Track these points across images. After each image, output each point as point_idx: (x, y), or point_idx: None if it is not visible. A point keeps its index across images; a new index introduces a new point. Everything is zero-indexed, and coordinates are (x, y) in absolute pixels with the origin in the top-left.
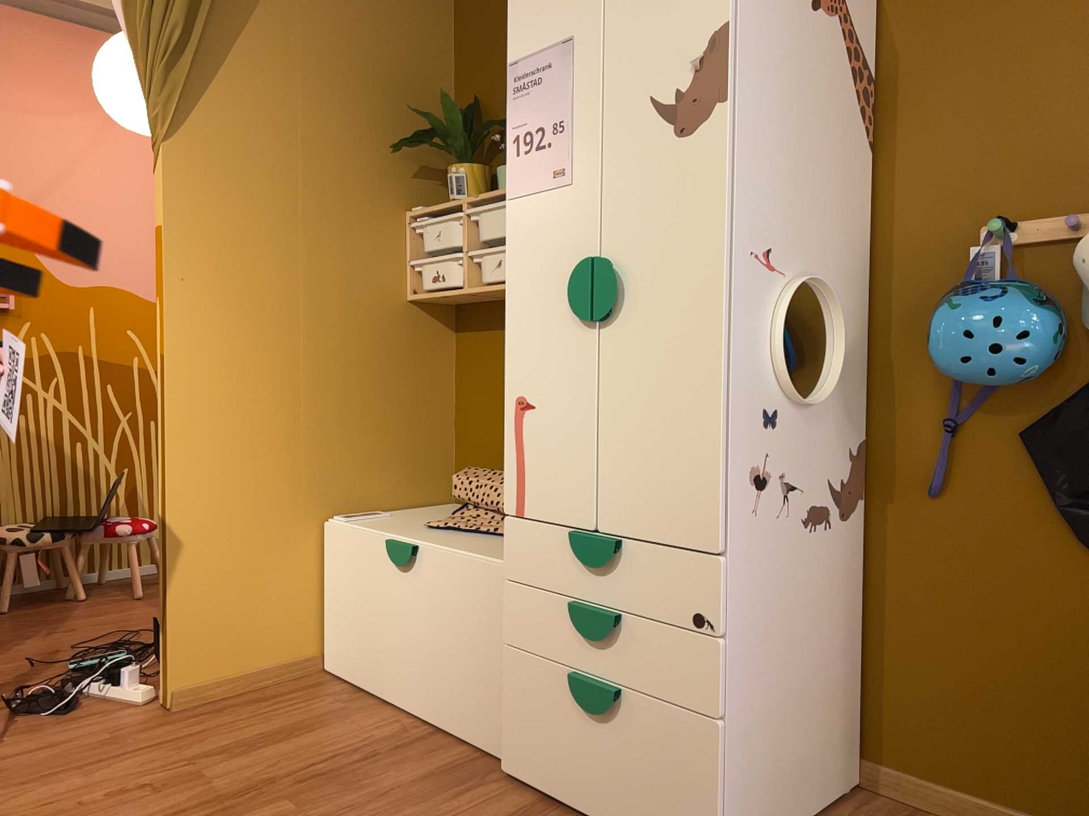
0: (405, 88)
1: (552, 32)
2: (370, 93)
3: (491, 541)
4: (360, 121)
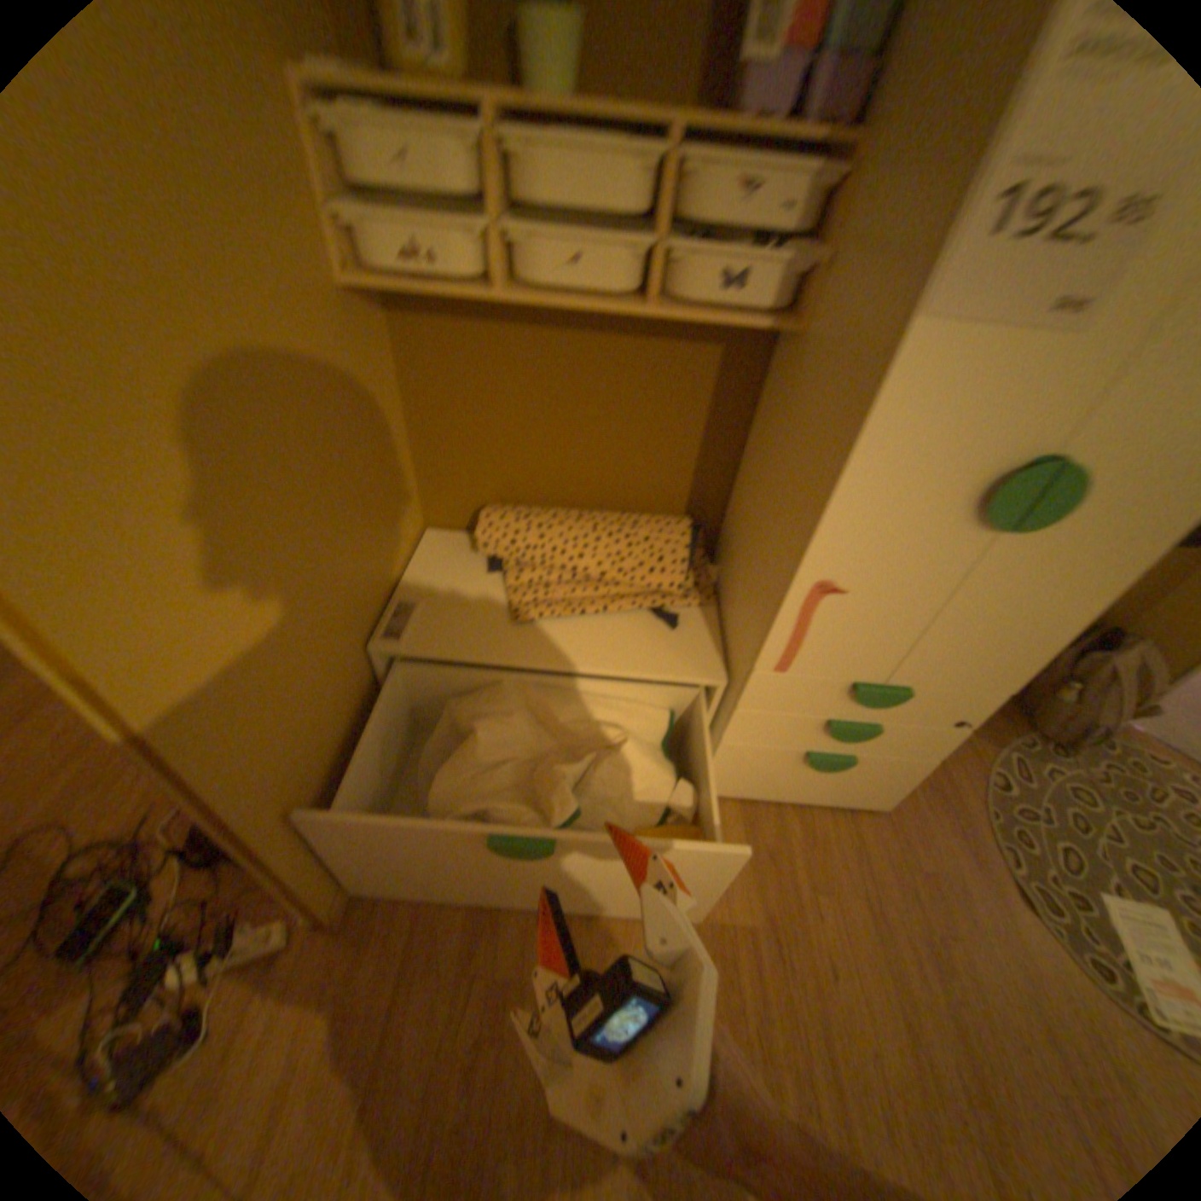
0: None
1: None
2: None
3: (620, 627)
4: None
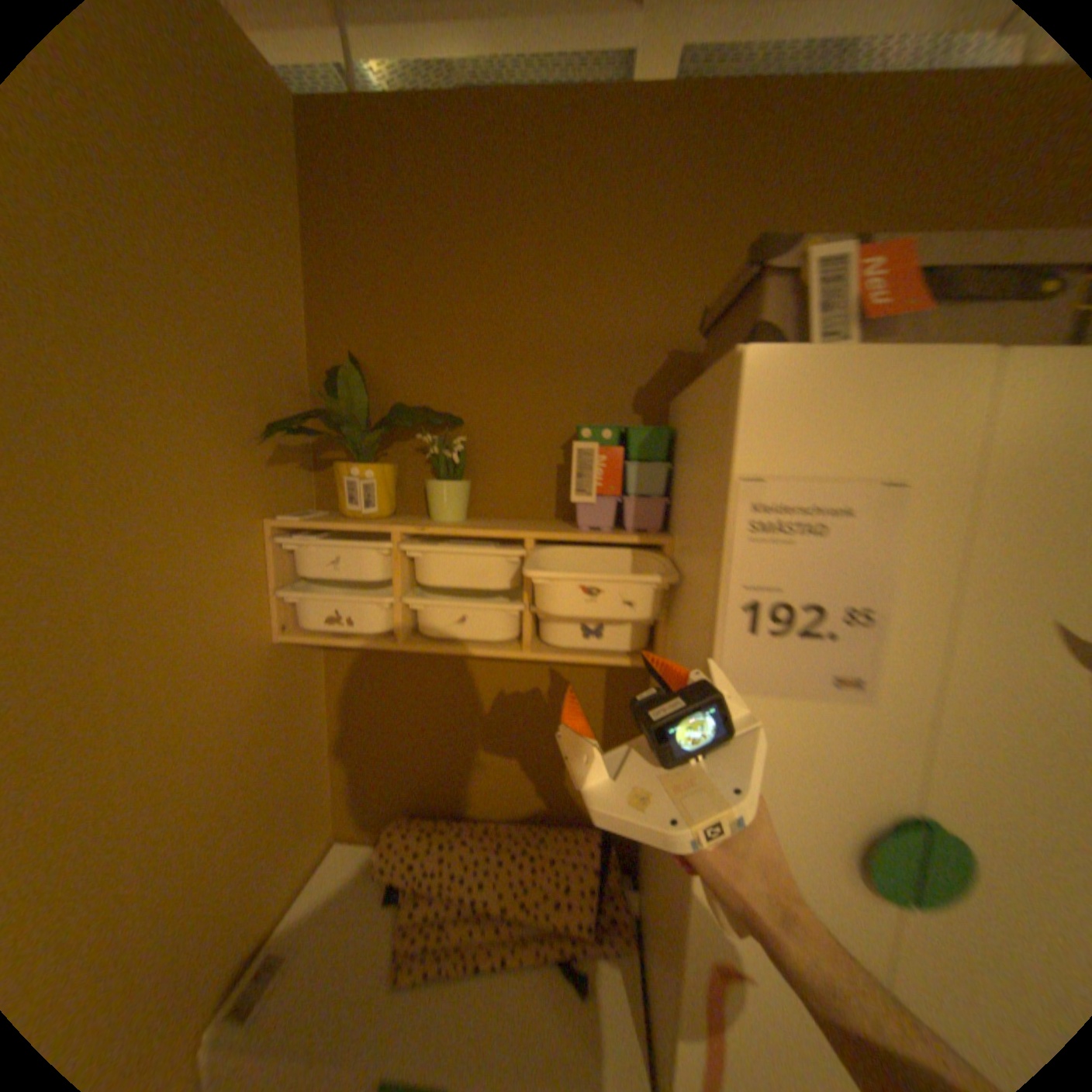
0: (249, 325)
1: (861, 452)
2: (198, 332)
3: (519, 997)
4: (187, 384)
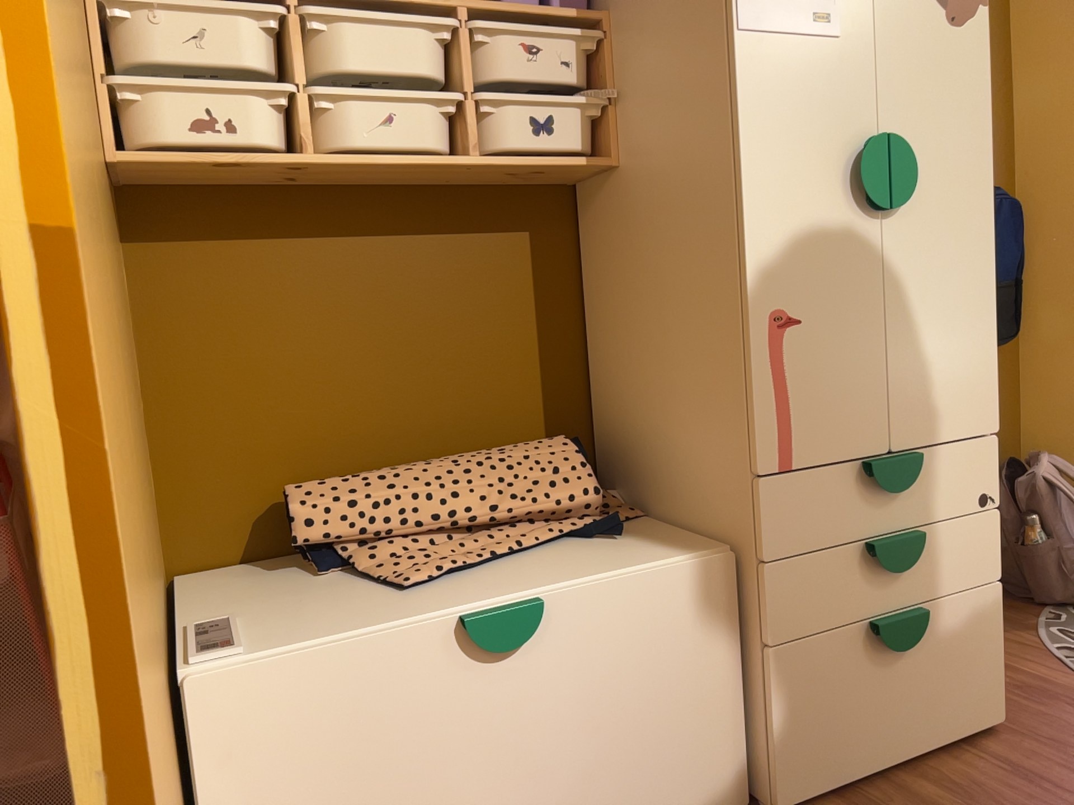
0: None
1: None
2: None
3: (555, 555)
4: None
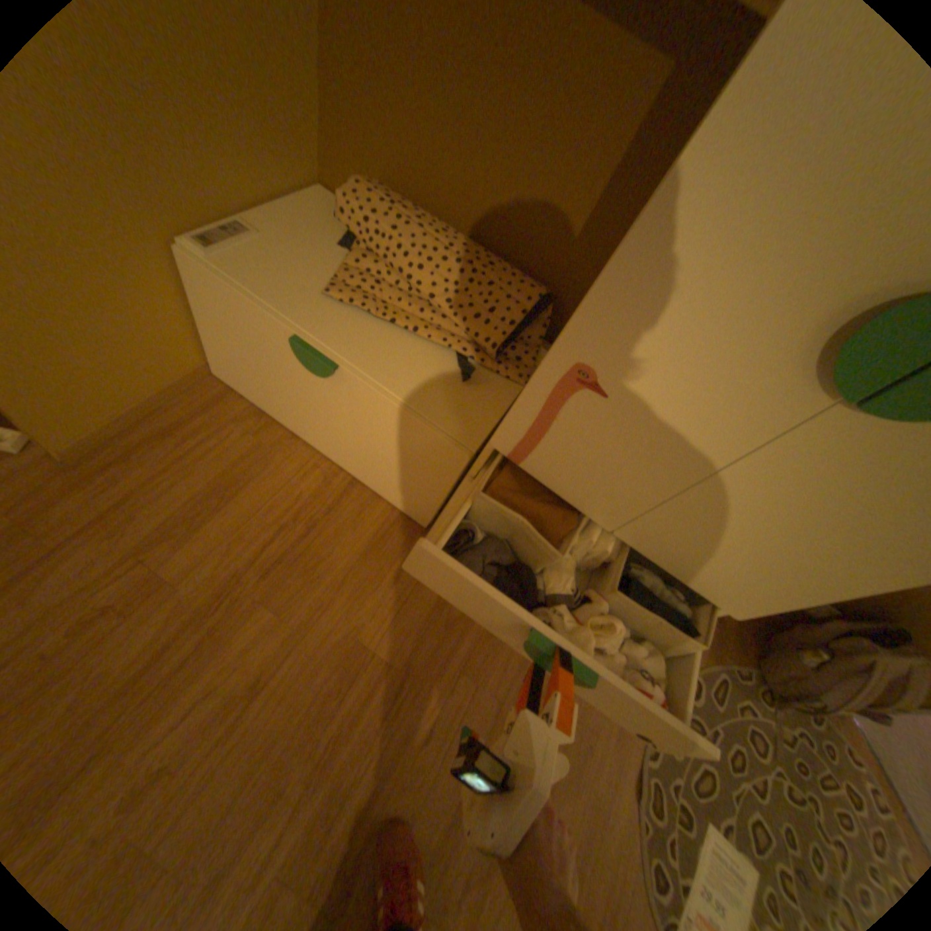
0: None
1: None
2: None
3: (417, 354)
4: None
